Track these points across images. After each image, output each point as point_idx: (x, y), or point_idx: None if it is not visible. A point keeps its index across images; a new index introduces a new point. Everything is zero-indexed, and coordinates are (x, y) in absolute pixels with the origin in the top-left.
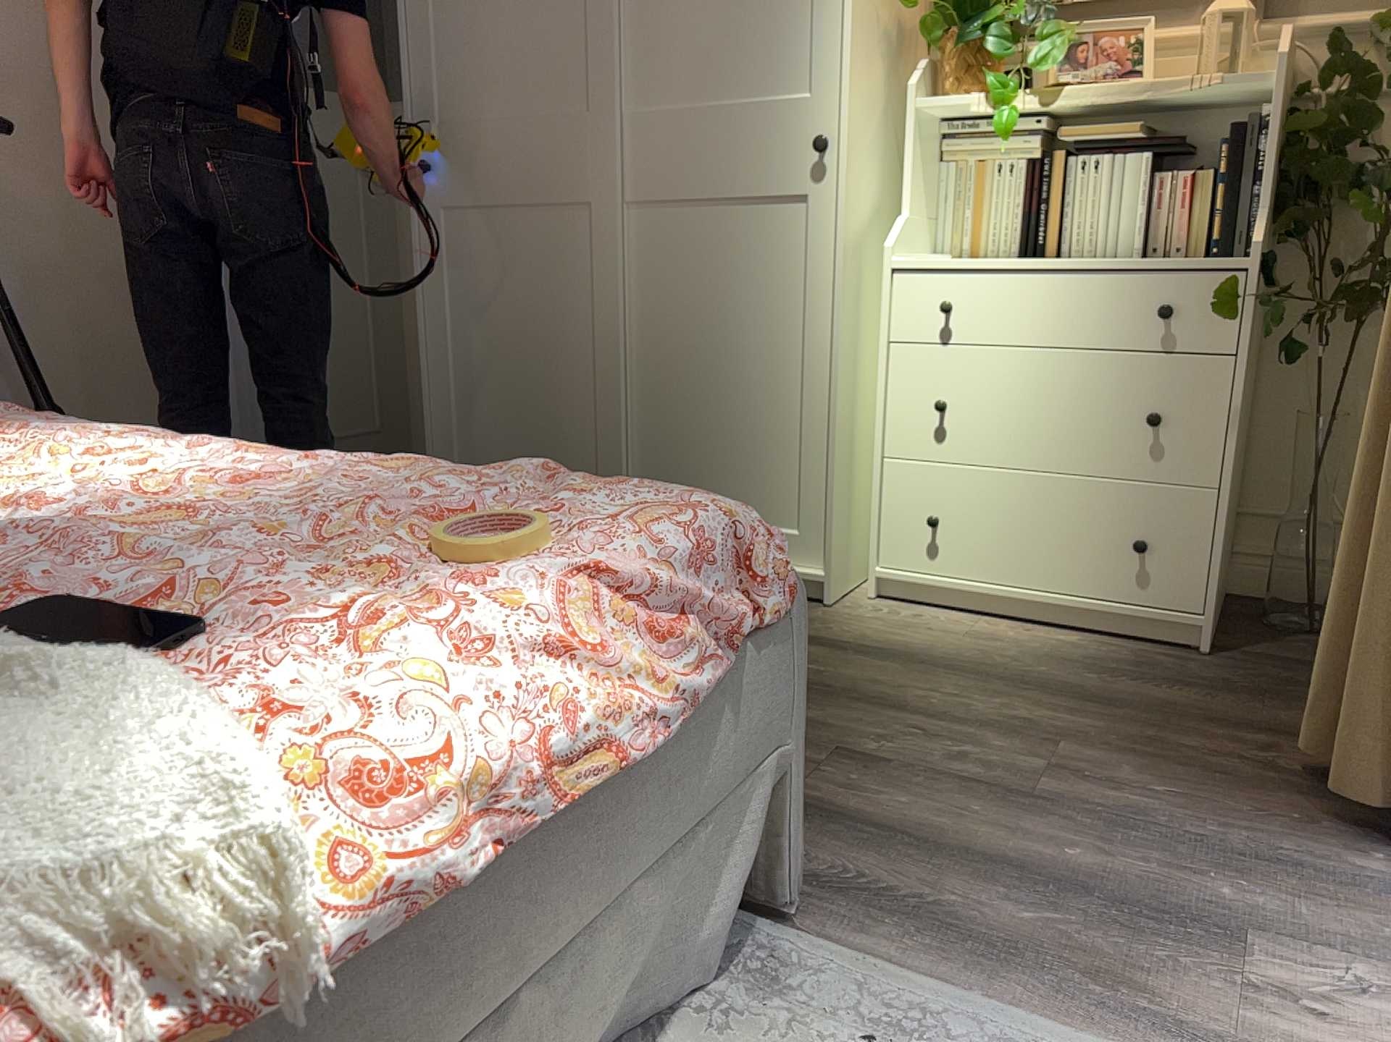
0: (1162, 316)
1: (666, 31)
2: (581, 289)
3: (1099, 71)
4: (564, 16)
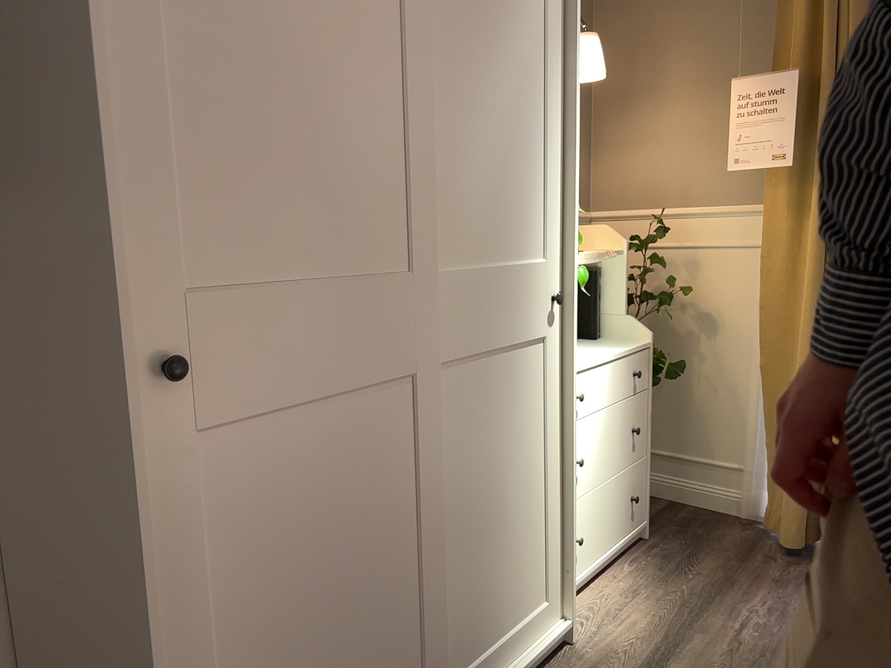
0: (640, 376)
1: (460, 189)
2: (402, 475)
3: None
4: (382, 153)
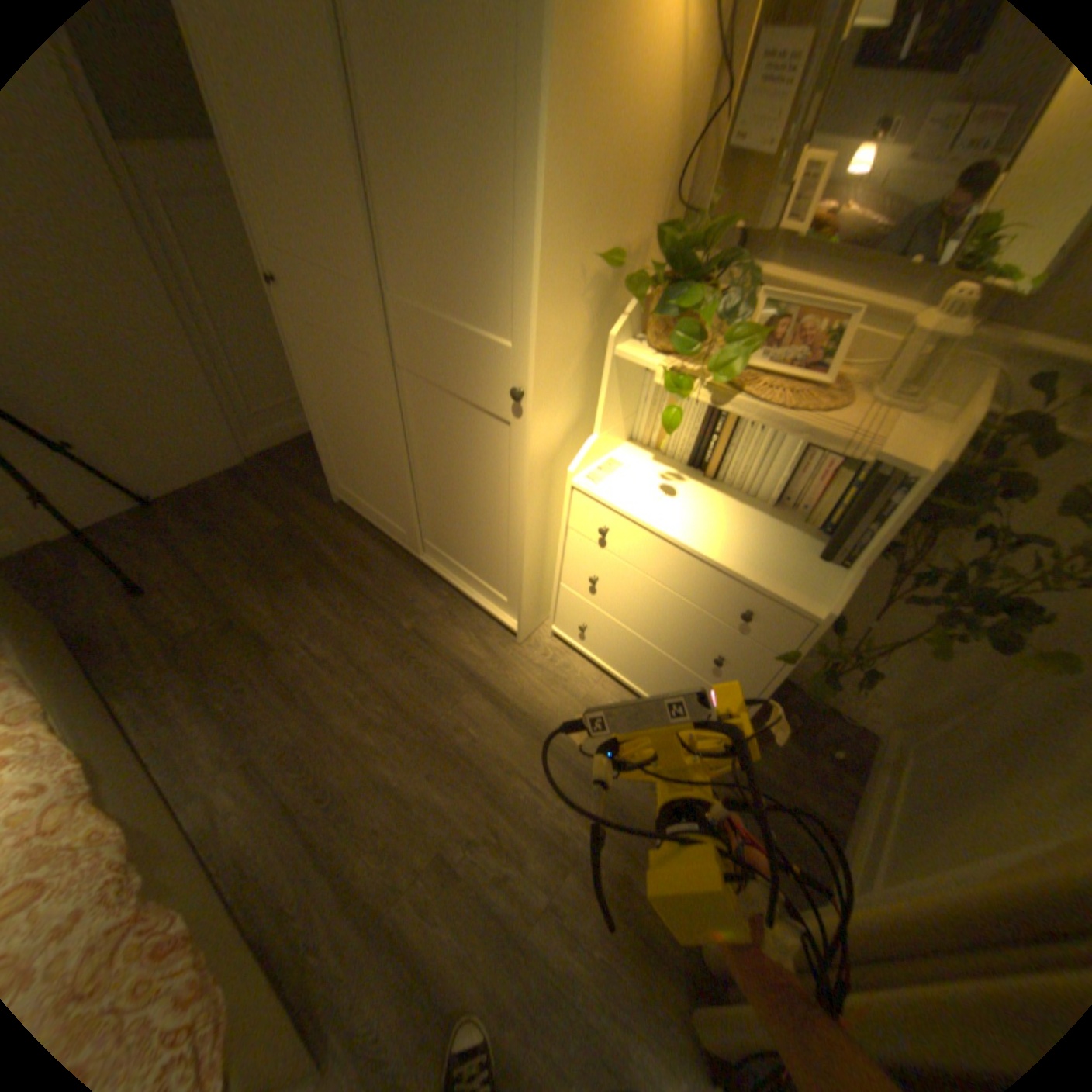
0: (743, 617)
1: (405, 230)
2: (378, 411)
3: (790, 352)
4: (326, 184)
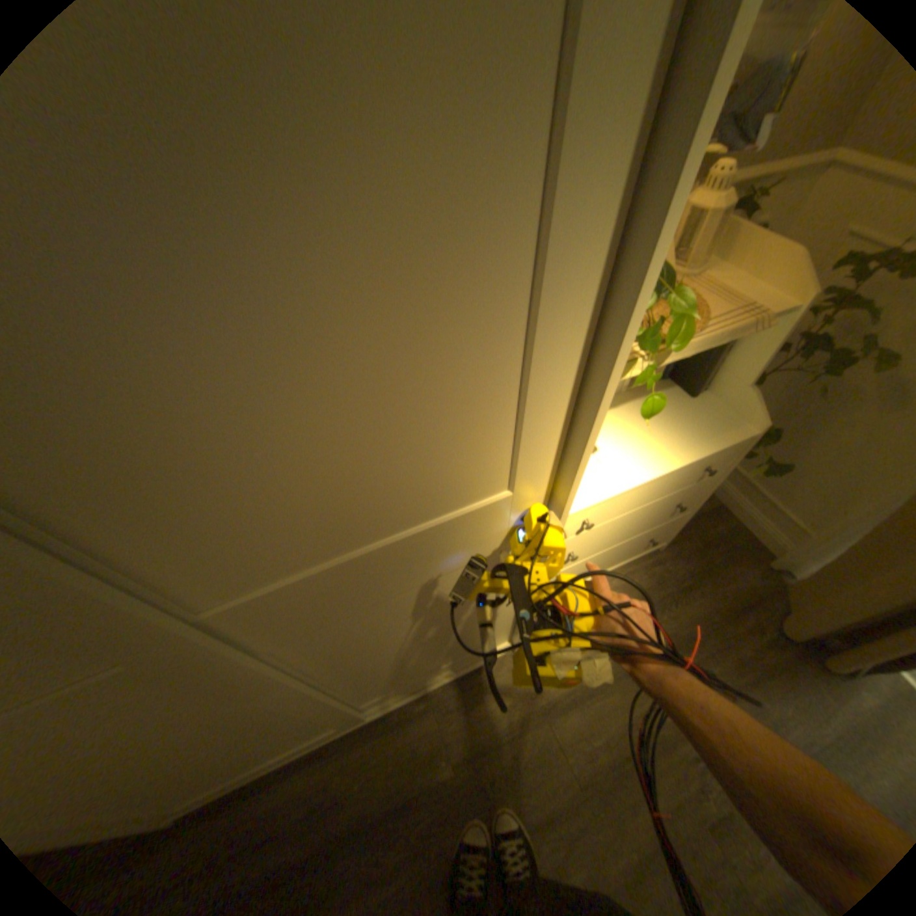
0: (709, 475)
1: (221, 519)
2: (240, 713)
3: None
4: None
